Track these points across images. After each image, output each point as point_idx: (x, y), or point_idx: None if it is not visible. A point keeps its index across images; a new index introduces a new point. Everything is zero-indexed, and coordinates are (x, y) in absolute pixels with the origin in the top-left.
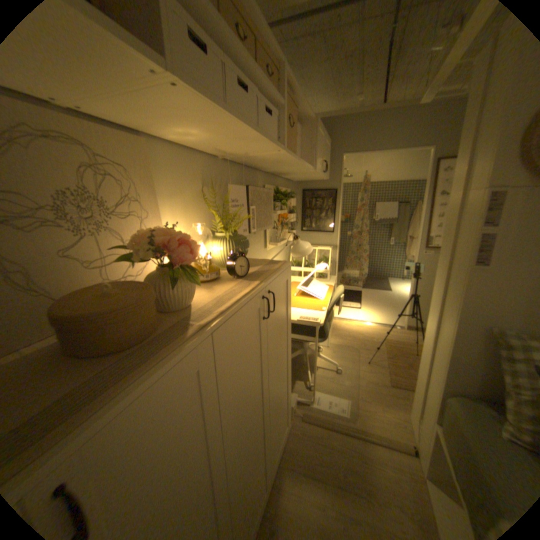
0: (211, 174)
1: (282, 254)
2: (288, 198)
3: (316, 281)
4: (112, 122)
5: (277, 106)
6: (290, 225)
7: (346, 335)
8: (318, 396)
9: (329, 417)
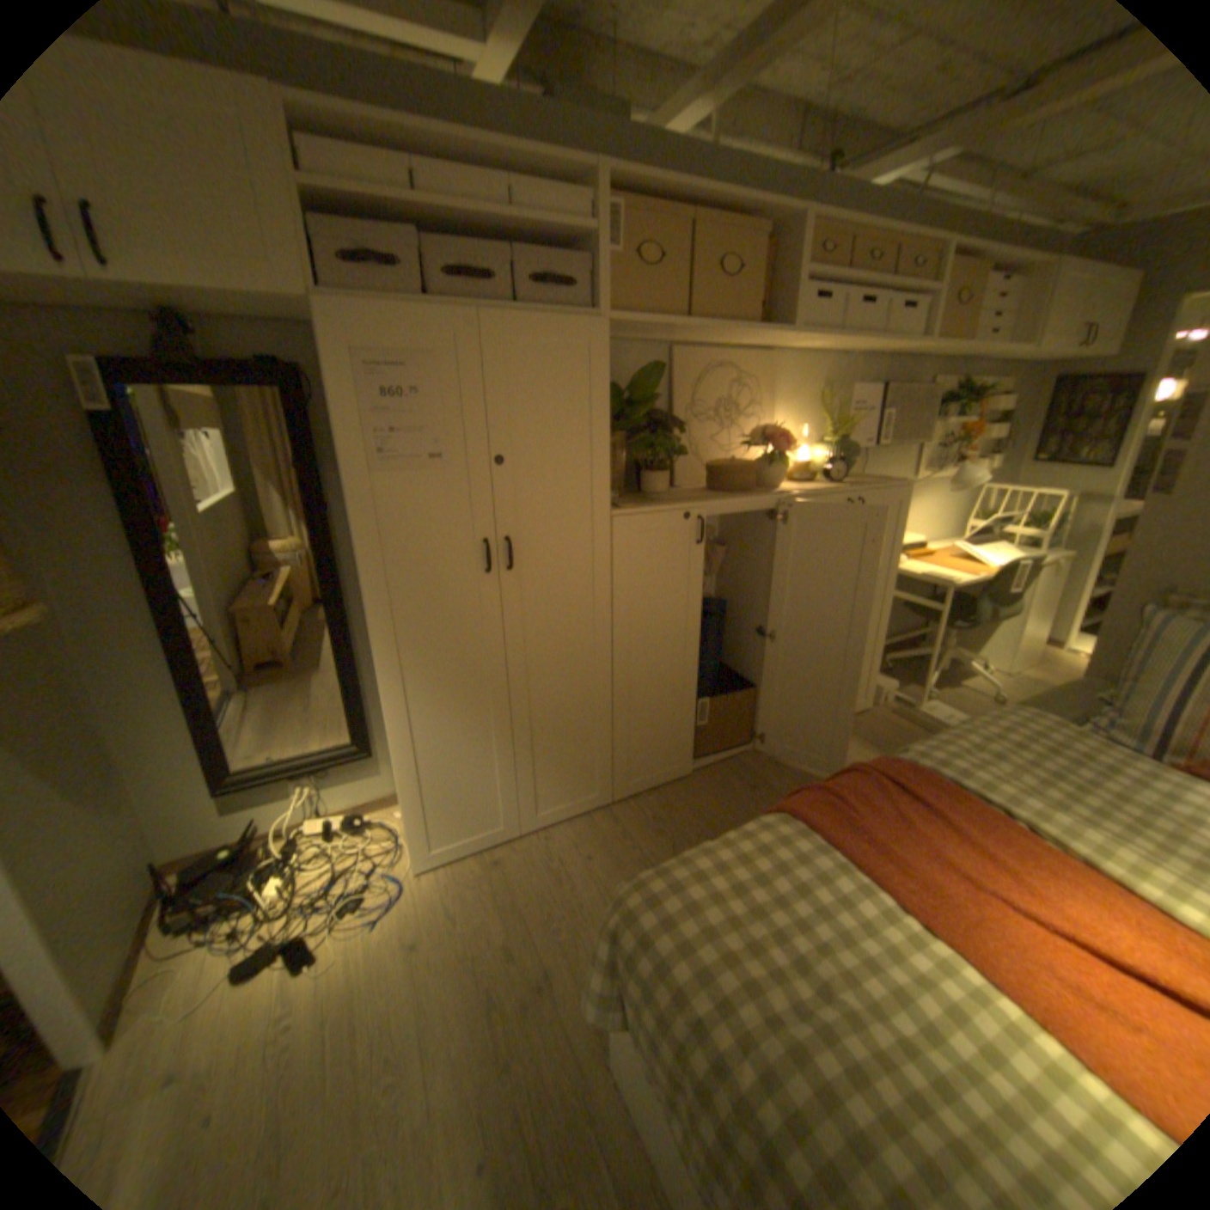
0: (838, 375)
1: (960, 497)
2: (995, 398)
3: (1007, 548)
4: (755, 347)
5: (931, 293)
6: (997, 447)
7: (1070, 677)
8: (937, 707)
9: (937, 725)
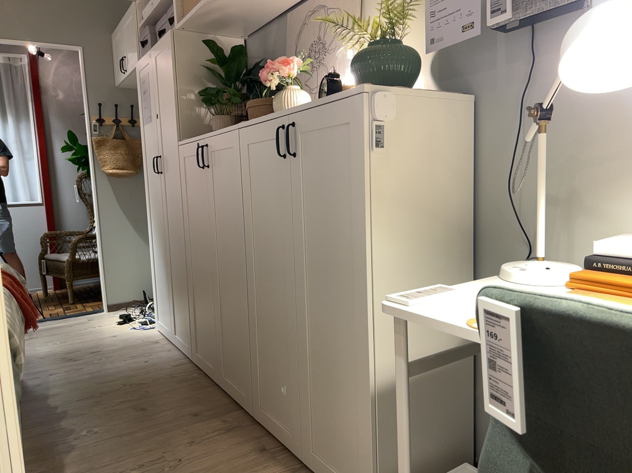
0: None
1: None
2: None
3: None
4: None
5: None
6: None
7: None
8: None
9: None
